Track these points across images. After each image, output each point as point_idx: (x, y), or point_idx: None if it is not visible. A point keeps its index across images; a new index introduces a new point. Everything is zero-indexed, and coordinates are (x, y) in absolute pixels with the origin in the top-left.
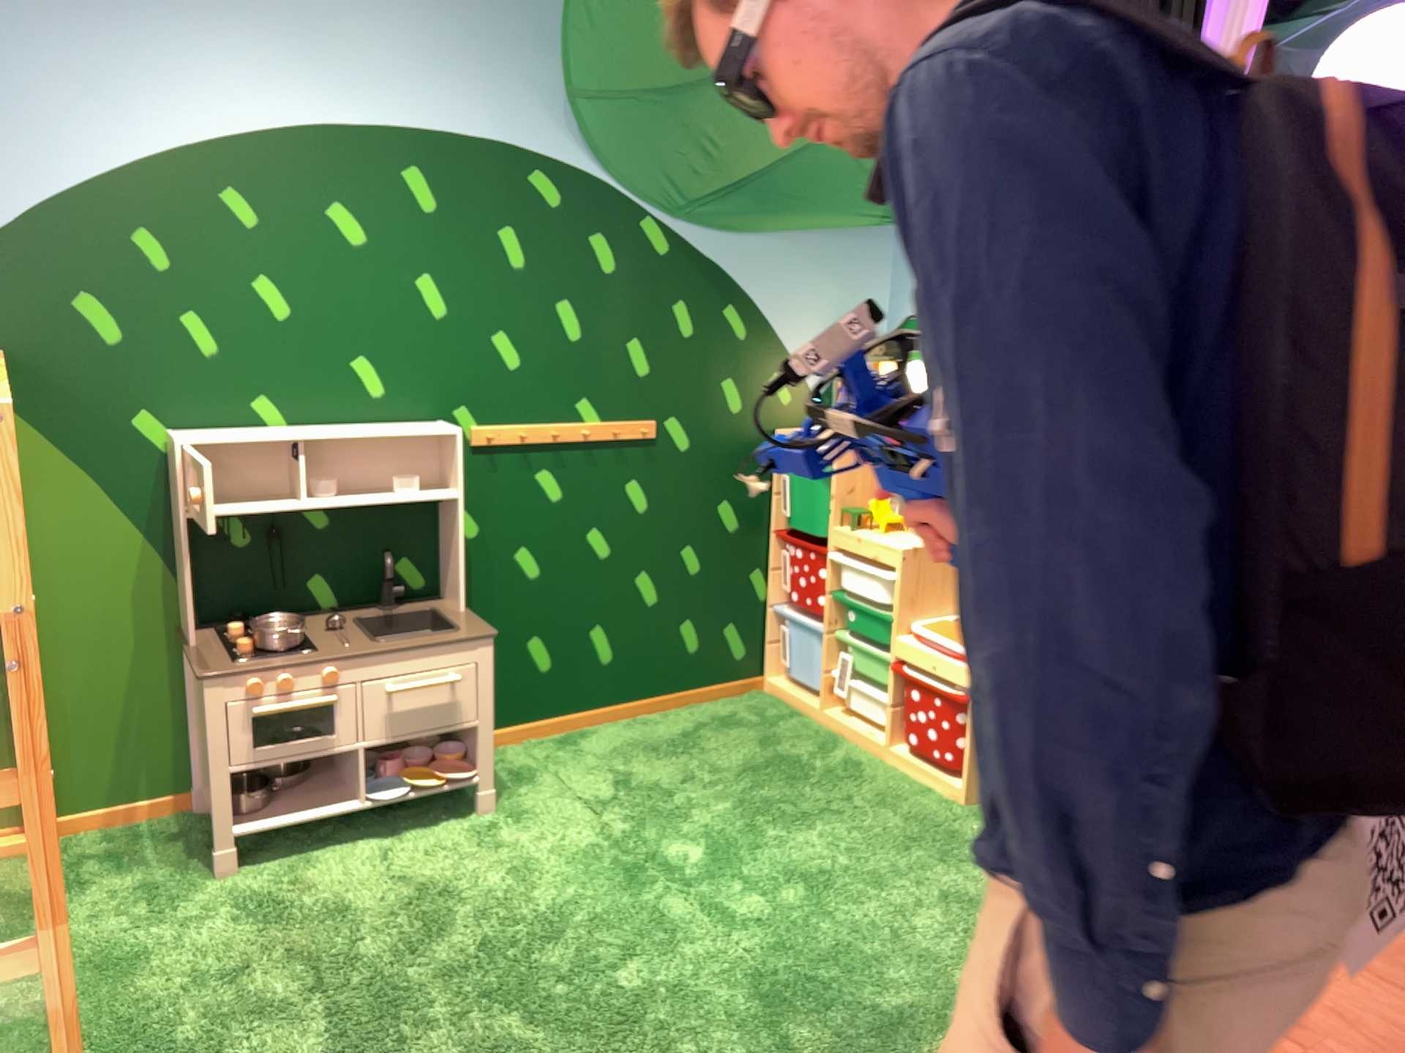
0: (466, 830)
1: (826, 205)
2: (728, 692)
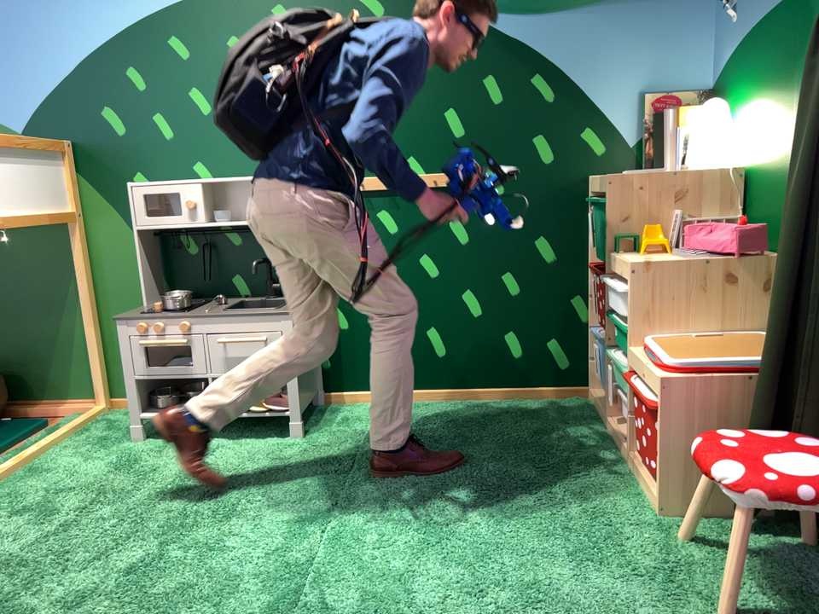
0: (262, 449)
1: None
2: (549, 396)
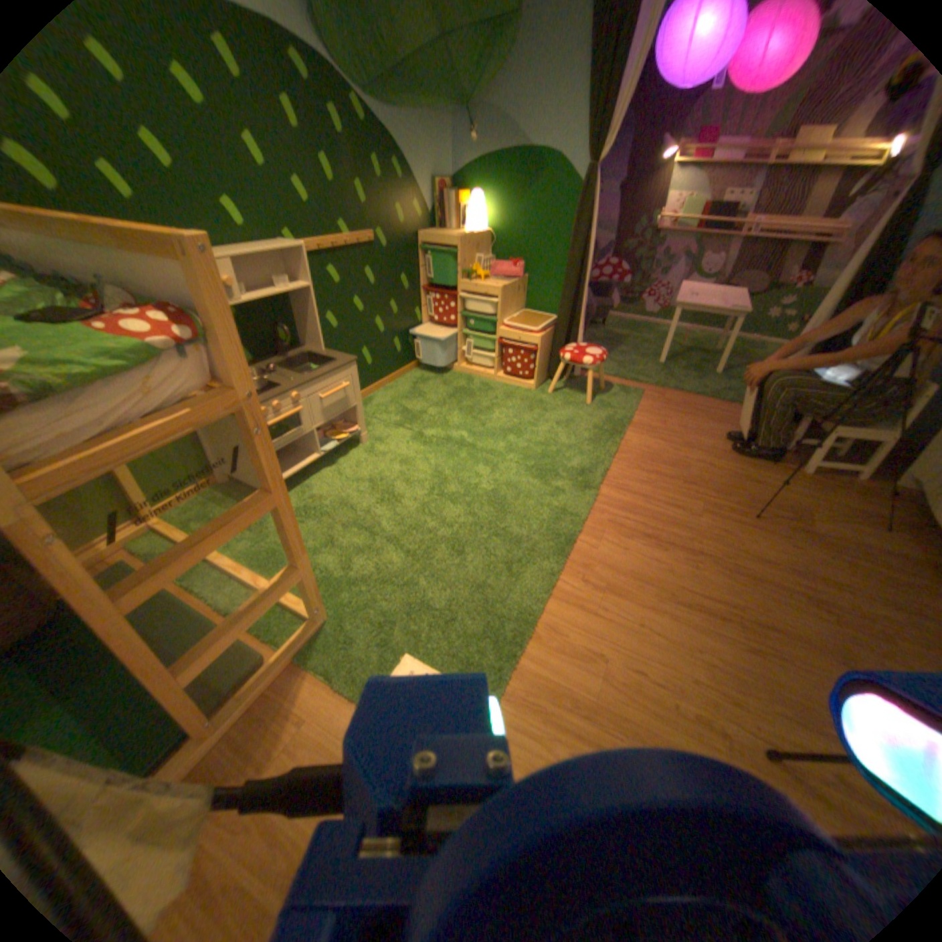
0: (359, 453)
1: (433, 84)
2: (410, 367)
